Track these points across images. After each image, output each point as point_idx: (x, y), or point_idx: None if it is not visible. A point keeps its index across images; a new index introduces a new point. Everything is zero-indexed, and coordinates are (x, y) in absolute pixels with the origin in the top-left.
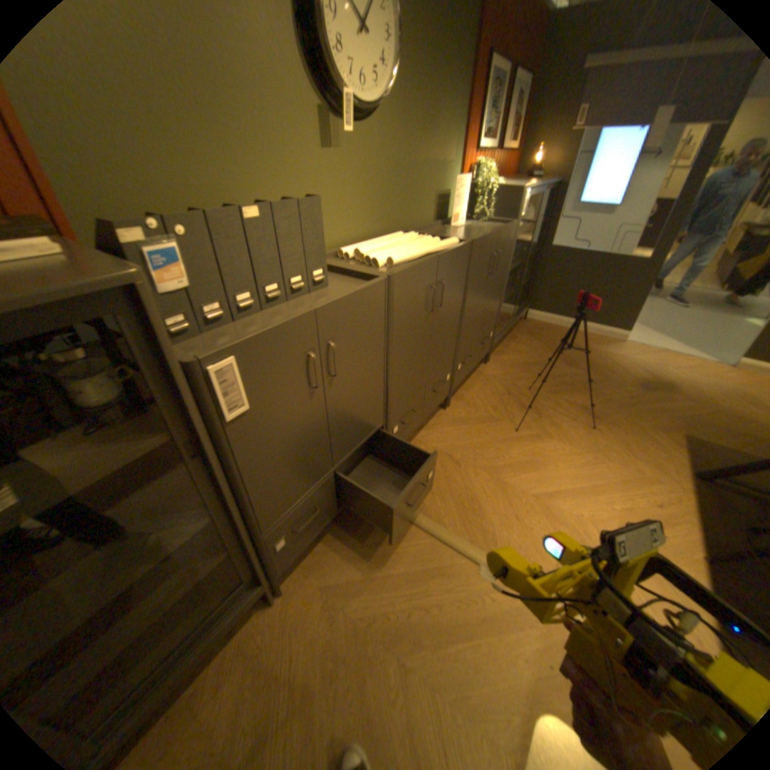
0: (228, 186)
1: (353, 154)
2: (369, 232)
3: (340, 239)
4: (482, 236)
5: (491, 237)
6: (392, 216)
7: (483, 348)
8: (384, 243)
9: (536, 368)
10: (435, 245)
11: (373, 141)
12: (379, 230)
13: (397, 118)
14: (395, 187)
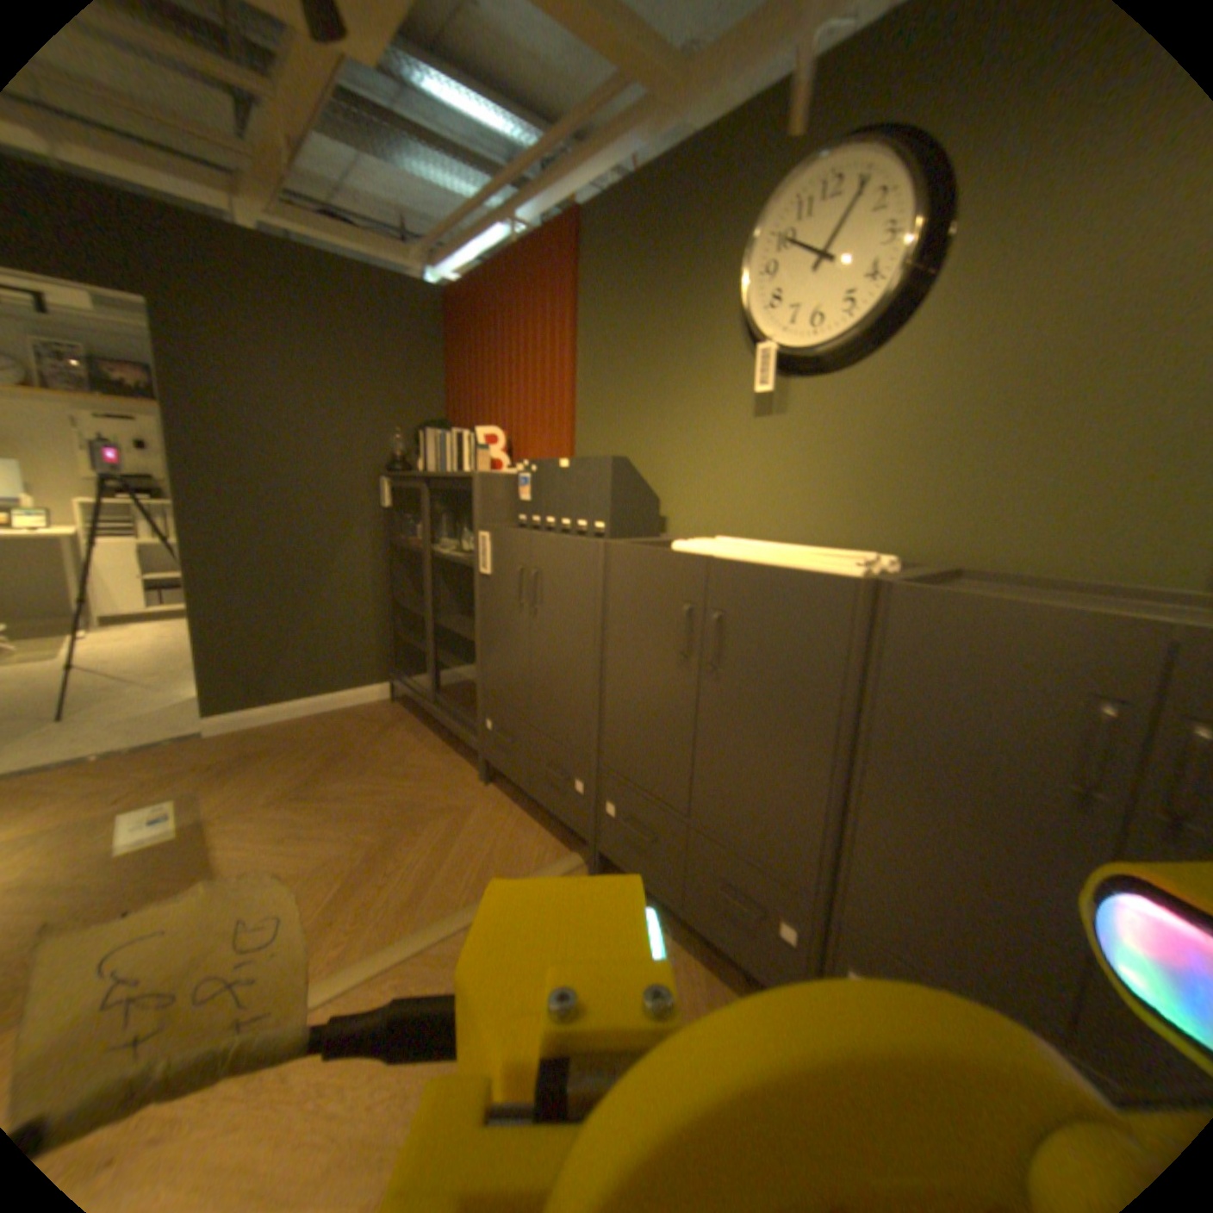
0: (648, 457)
1: (812, 419)
2: (837, 543)
3: (766, 536)
4: (964, 596)
5: (1059, 626)
6: (920, 529)
7: None
8: (770, 547)
9: None
10: (777, 559)
11: (868, 396)
12: (866, 546)
13: (963, 341)
14: (941, 472)
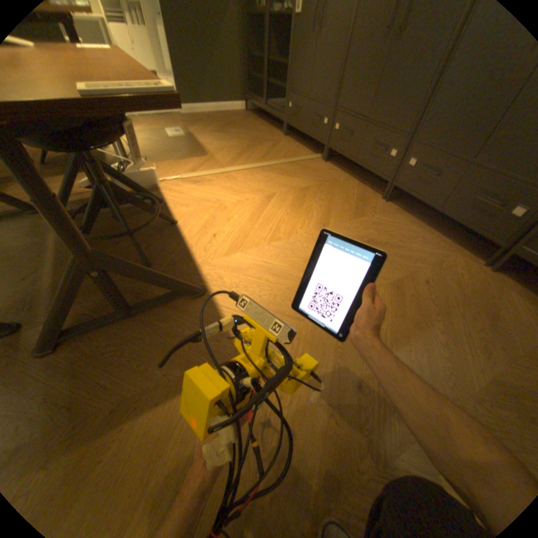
0: None
1: None
2: None
3: None
4: None
5: None
6: None
7: (481, 208)
8: None
9: (485, 321)
10: None
11: None
12: None
13: None
14: None
